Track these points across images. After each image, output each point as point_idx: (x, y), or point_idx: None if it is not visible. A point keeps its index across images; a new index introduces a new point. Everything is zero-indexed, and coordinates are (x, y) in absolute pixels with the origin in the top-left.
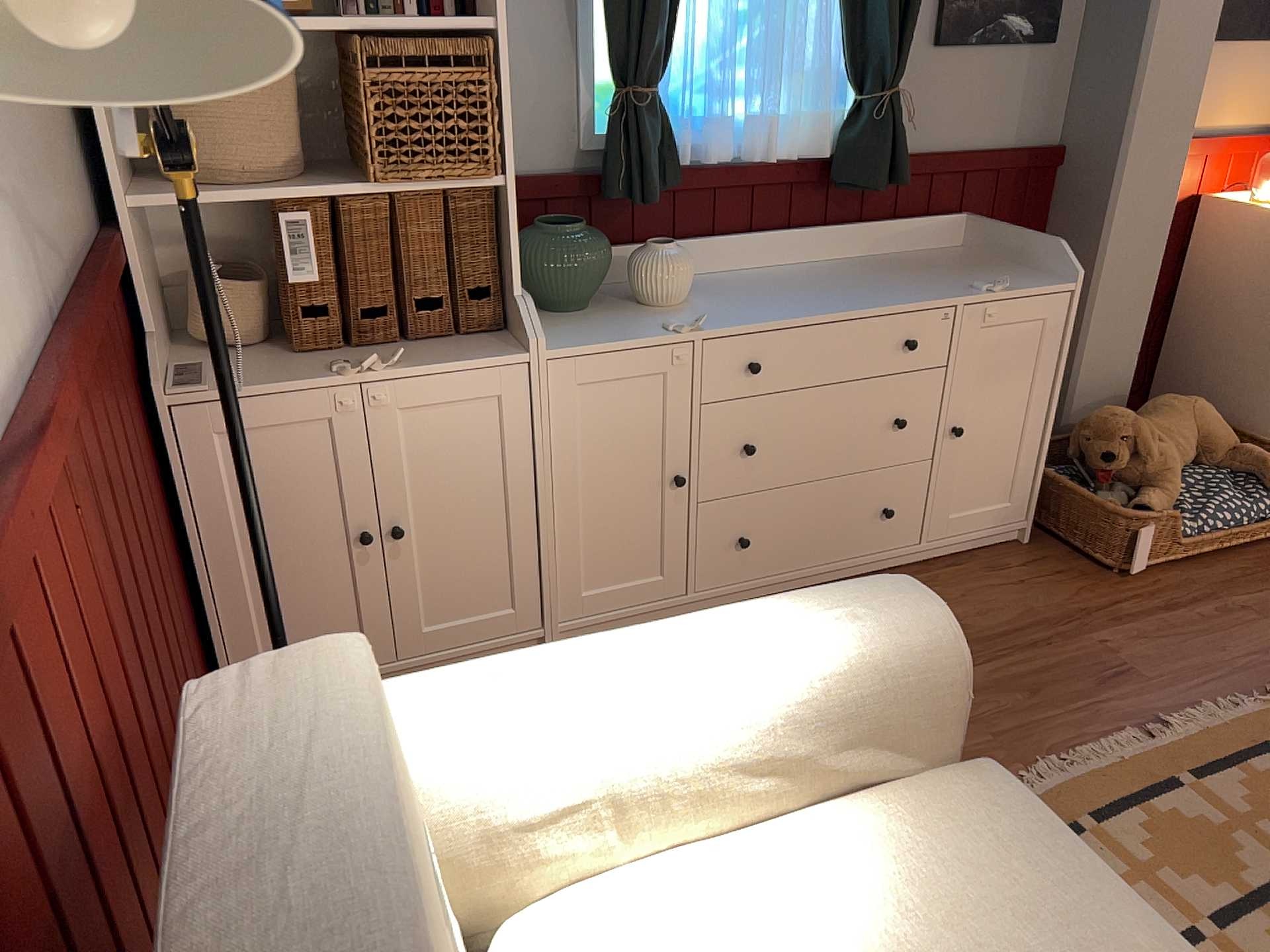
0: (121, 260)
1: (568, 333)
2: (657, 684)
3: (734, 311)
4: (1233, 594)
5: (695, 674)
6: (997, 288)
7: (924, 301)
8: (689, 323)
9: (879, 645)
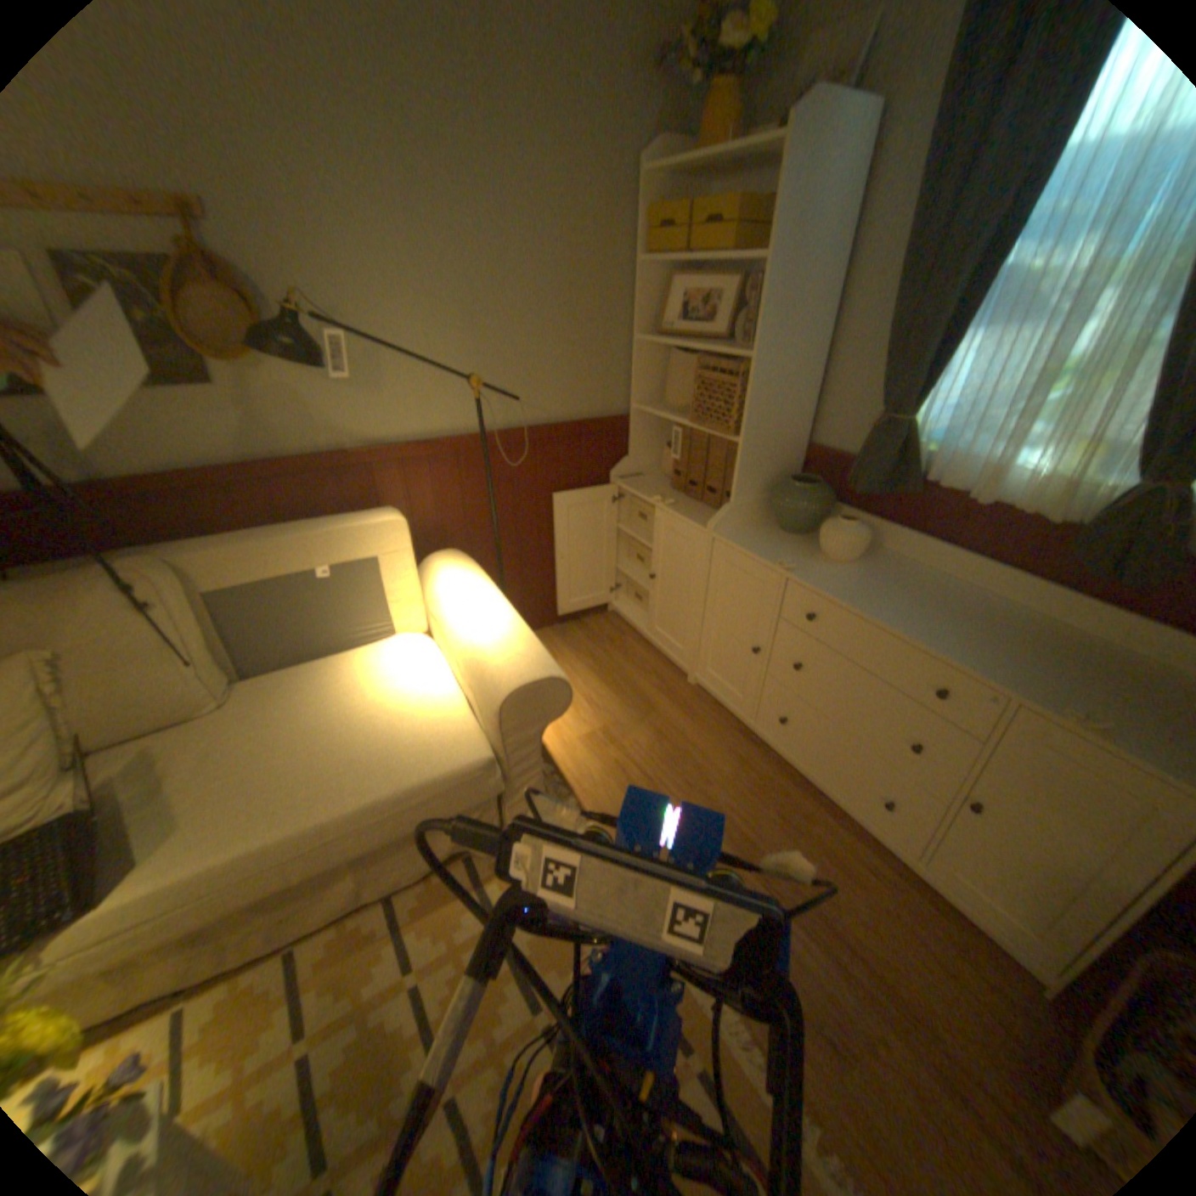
0: (612, 424)
1: (747, 535)
2: (467, 612)
3: (844, 581)
4: None
5: (472, 620)
6: (1087, 722)
7: (982, 671)
8: (796, 566)
9: (496, 668)
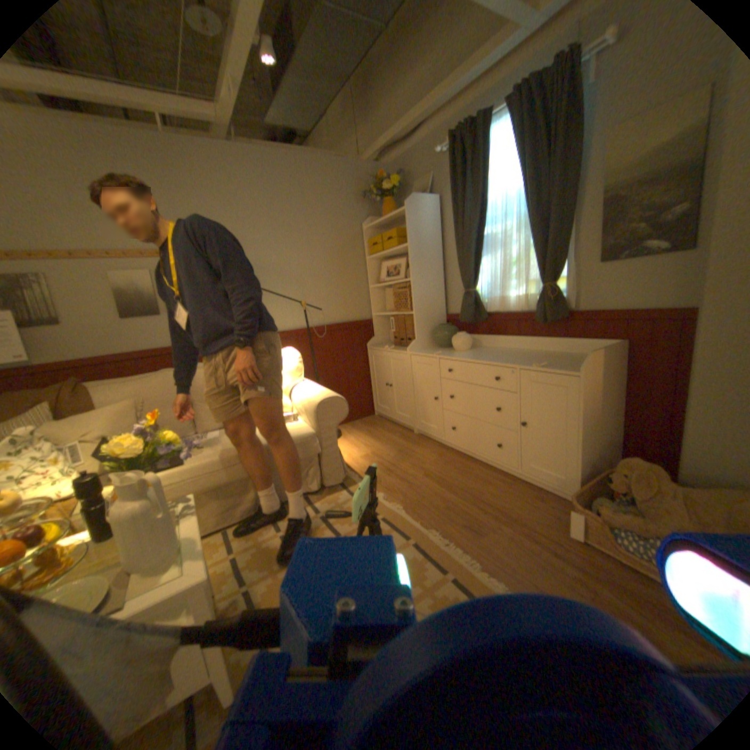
0: (364, 322)
1: (424, 351)
2: (302, 388)
3: (461, 354)
4: (610, 590)
5: (304, 389)
6: (540, 366)
7: (507, 363)
8: (442, 354)
9: (314, 397)
